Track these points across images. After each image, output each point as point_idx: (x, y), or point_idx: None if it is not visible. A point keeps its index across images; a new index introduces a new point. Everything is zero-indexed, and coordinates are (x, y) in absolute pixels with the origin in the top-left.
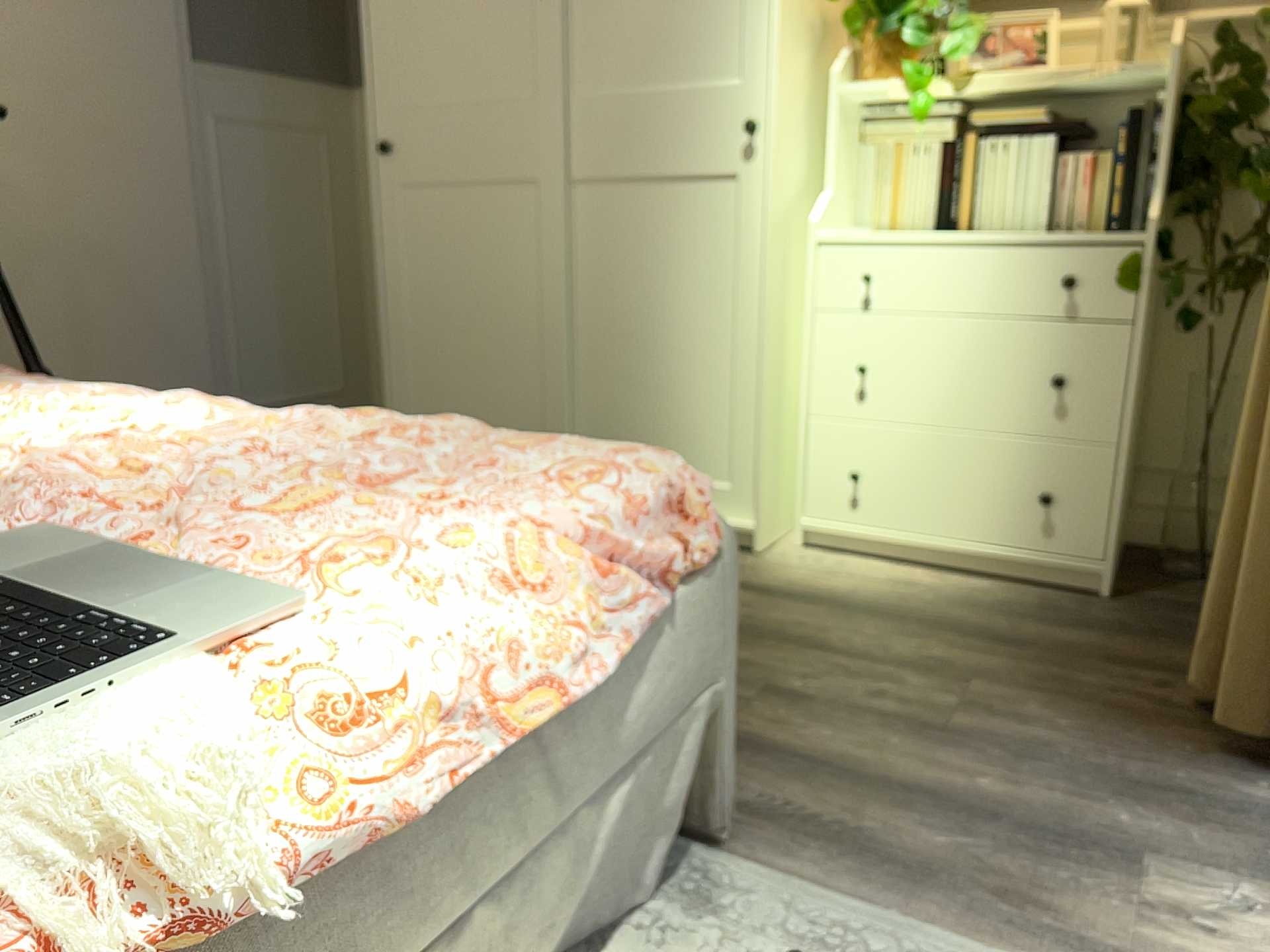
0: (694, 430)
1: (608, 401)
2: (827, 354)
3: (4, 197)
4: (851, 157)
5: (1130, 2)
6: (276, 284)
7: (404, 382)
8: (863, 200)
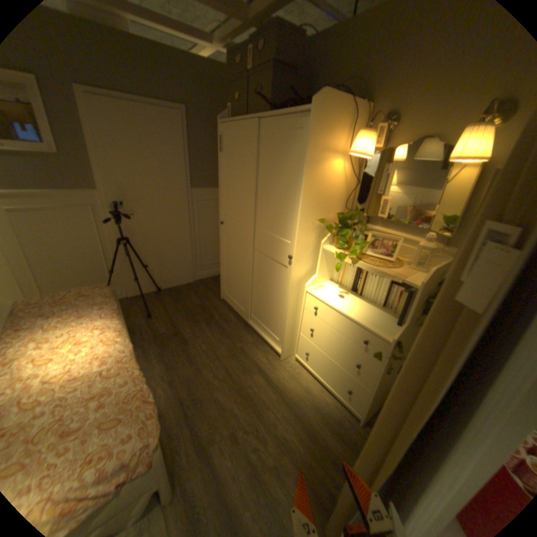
0: (273, 322)
1: (258, 304)
2: (306, 320)
3: (141, 227)
4: (331, 261)
5: (427, 246)
6: (211, 237)
7: (224, 277)
8: (335, 272)
